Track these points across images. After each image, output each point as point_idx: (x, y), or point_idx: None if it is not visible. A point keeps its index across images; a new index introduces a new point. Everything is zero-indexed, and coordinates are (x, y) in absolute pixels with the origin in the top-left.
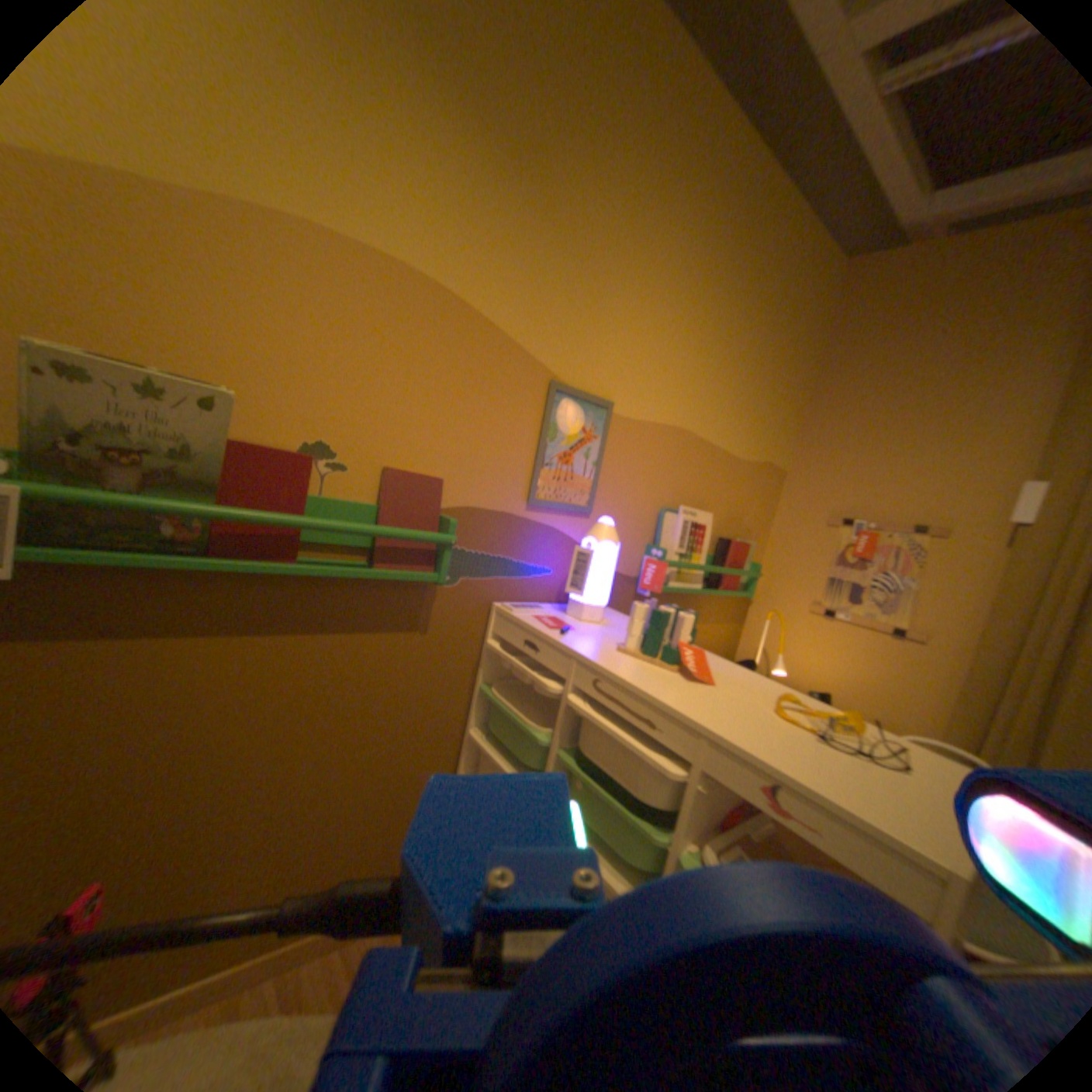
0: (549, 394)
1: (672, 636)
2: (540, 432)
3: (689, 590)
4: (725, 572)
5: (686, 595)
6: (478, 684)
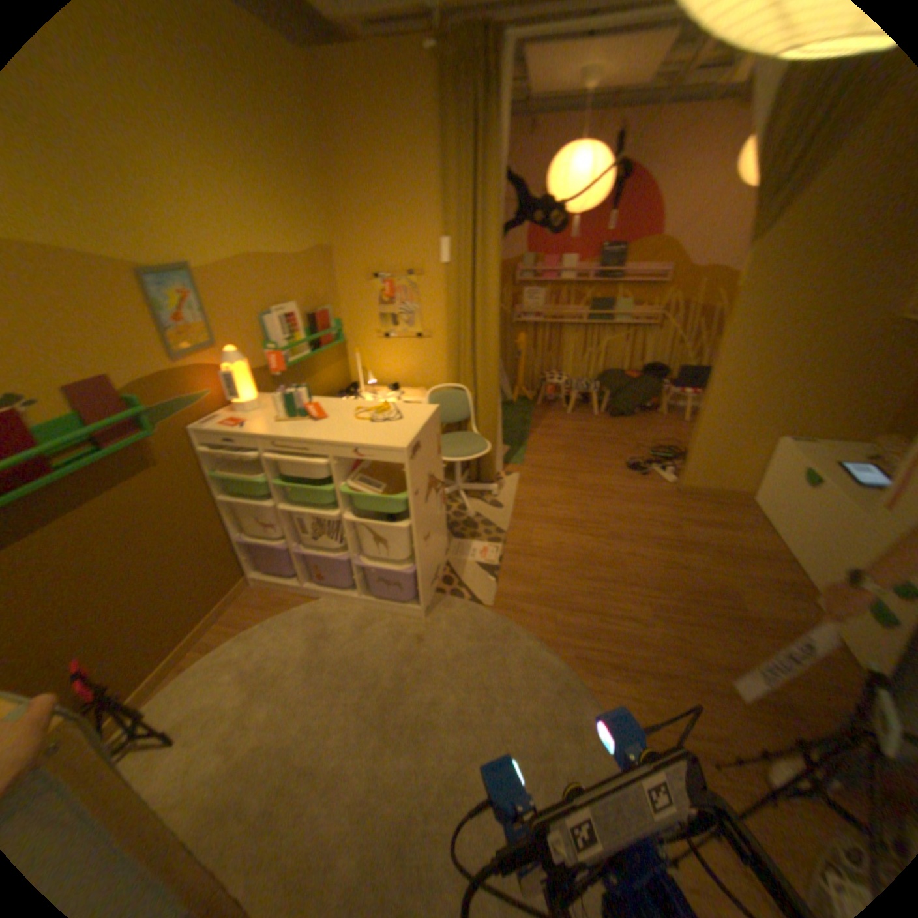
0: (134, 280)
1: (296, 402)
2: (145, 310)
3: (299, 359)
4: (317, 335)
5: (300, 360)
6: (202, 474)
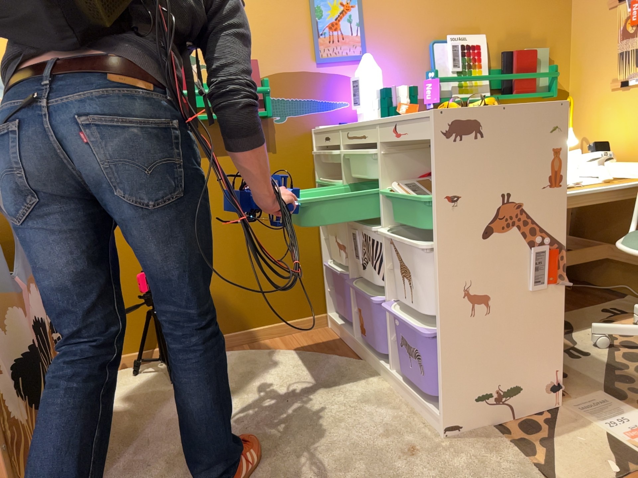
0: None
1: (395, 103)
2: (308, 15)
3: (470, 97)
4: (511, 79)
5: None
6: (315, 180)
